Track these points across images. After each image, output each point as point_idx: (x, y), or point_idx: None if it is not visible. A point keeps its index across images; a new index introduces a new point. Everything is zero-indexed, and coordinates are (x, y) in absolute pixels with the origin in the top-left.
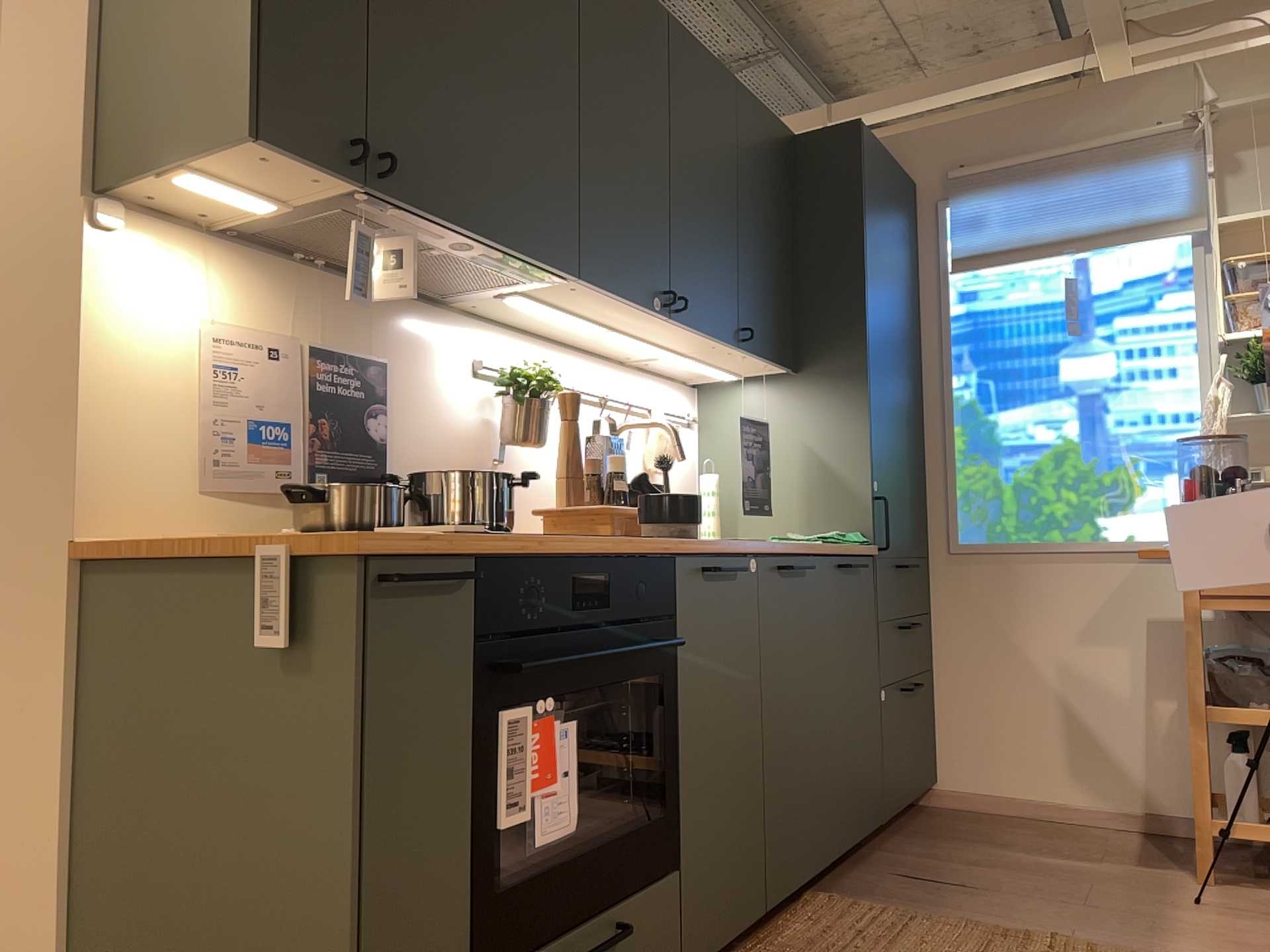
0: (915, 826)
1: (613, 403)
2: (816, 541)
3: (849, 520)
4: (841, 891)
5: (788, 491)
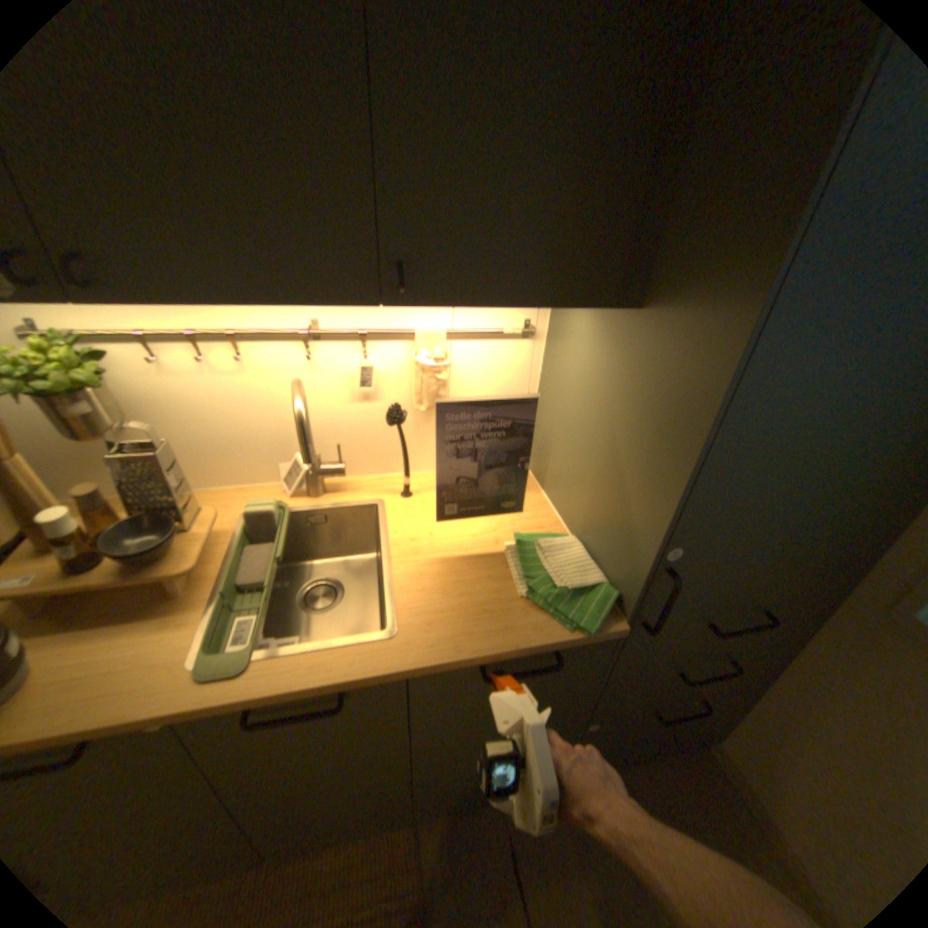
0: (644, 773)
1: (336, 333)
2: (528, 586)
3: (620, 567)
4: (442, 830)
5: (585, 473)
